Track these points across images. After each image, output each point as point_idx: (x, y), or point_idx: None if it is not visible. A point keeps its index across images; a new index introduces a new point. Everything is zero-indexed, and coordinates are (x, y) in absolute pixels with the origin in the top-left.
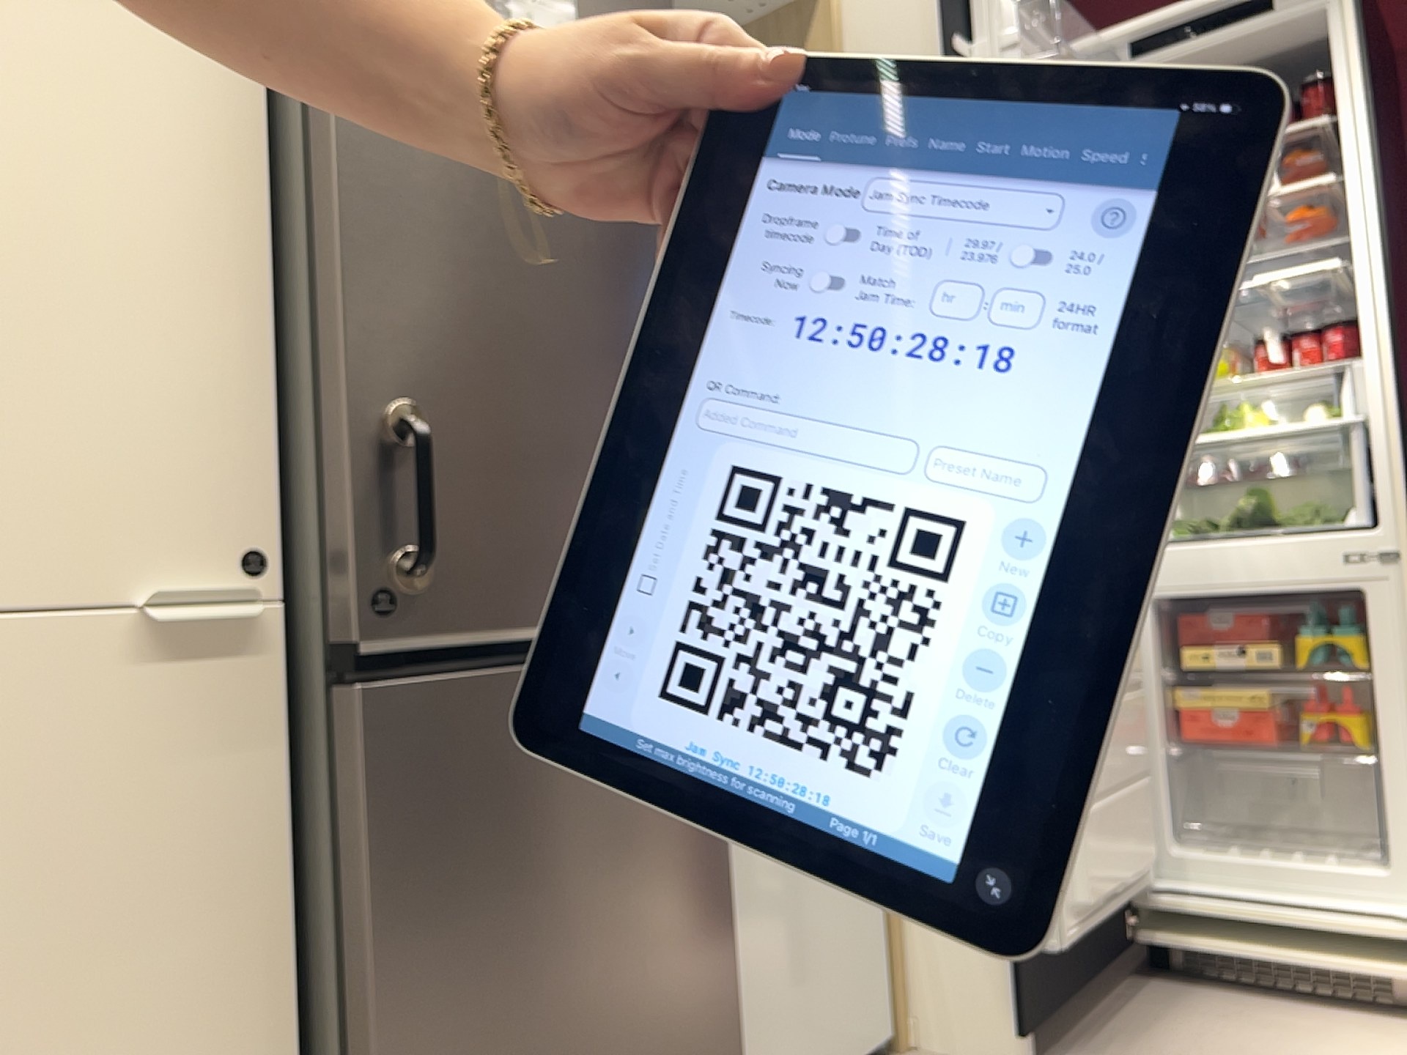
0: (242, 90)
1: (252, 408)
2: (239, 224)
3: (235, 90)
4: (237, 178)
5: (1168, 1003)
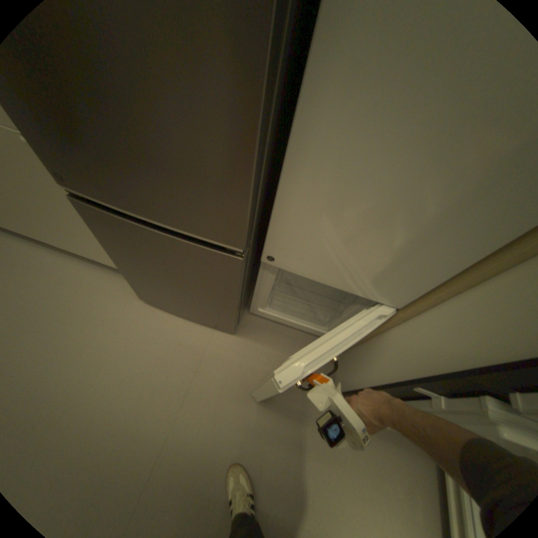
0: None
1: None
2: None
3: None
4: None
5: (412, 447)
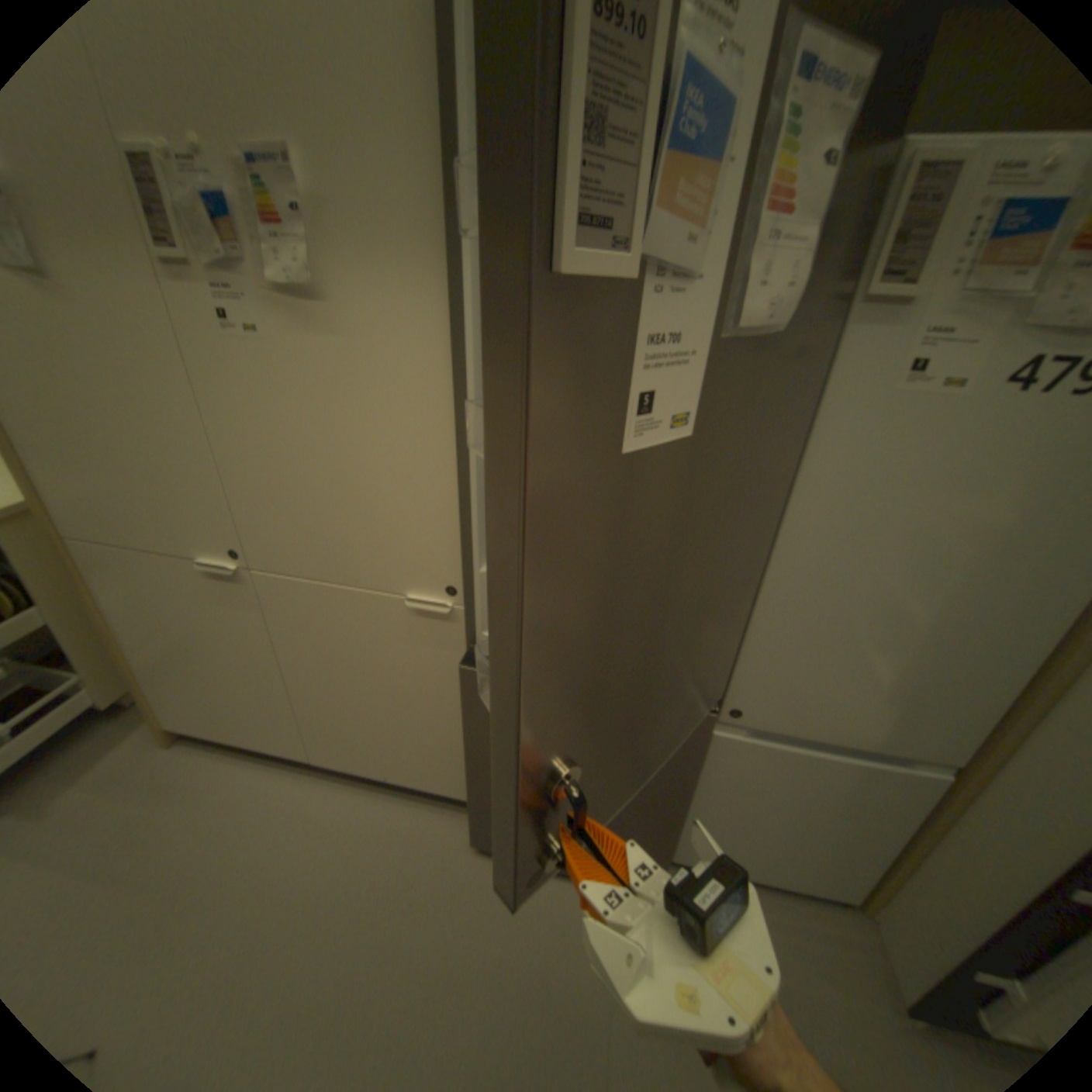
0: (442, 359)
1: (452, 527)
2: (444, 438)
3: (439, 359)
4: (442, 413)
5: None
